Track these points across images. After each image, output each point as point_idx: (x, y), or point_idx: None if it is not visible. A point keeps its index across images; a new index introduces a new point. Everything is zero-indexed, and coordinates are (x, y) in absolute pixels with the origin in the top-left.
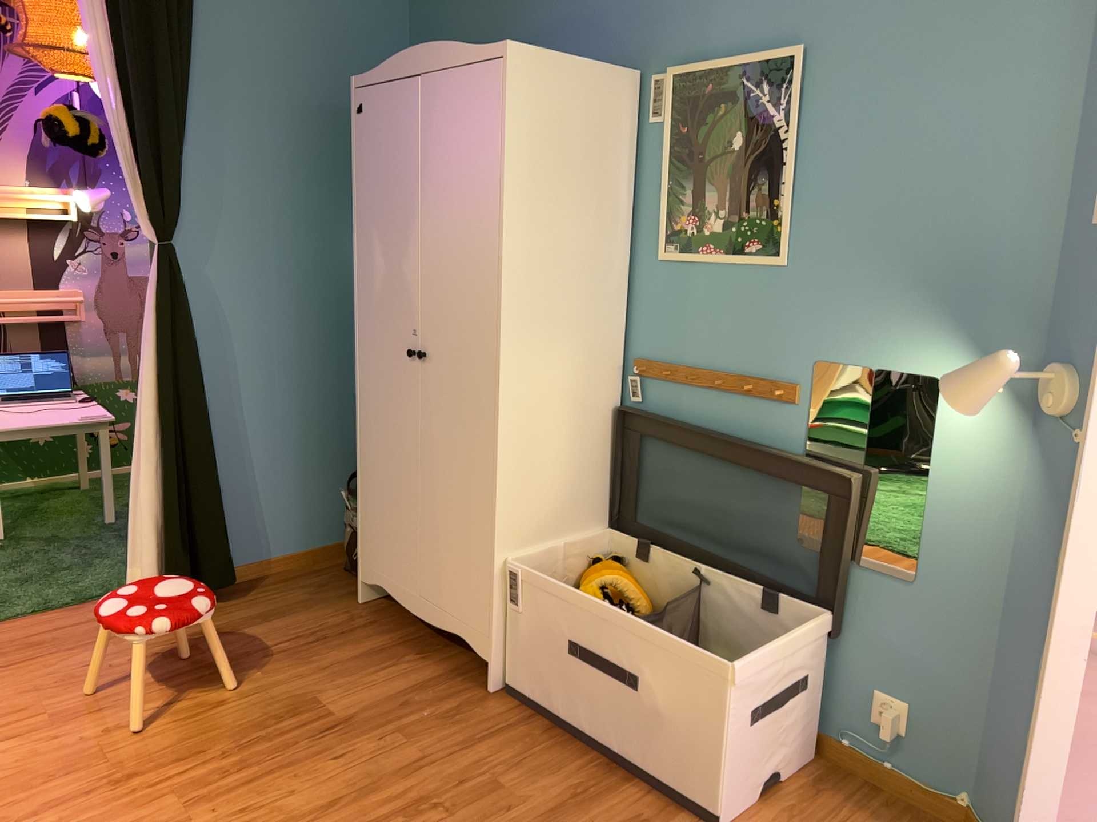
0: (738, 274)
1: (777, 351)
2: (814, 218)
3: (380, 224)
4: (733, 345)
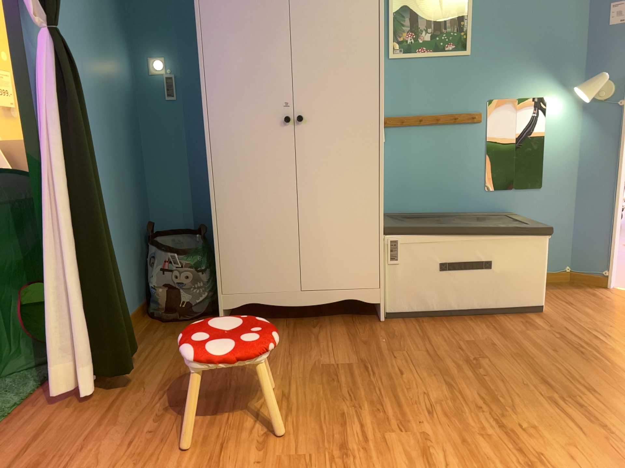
0: (441, 62)
1: (466, 99)
2: (482, 30)
3: (236, 29)
4: (440, 100)
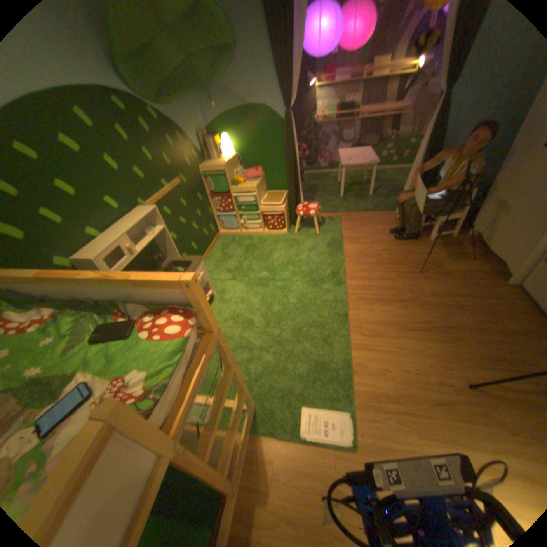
0: None
1: None
2: None
3: None
4: None
